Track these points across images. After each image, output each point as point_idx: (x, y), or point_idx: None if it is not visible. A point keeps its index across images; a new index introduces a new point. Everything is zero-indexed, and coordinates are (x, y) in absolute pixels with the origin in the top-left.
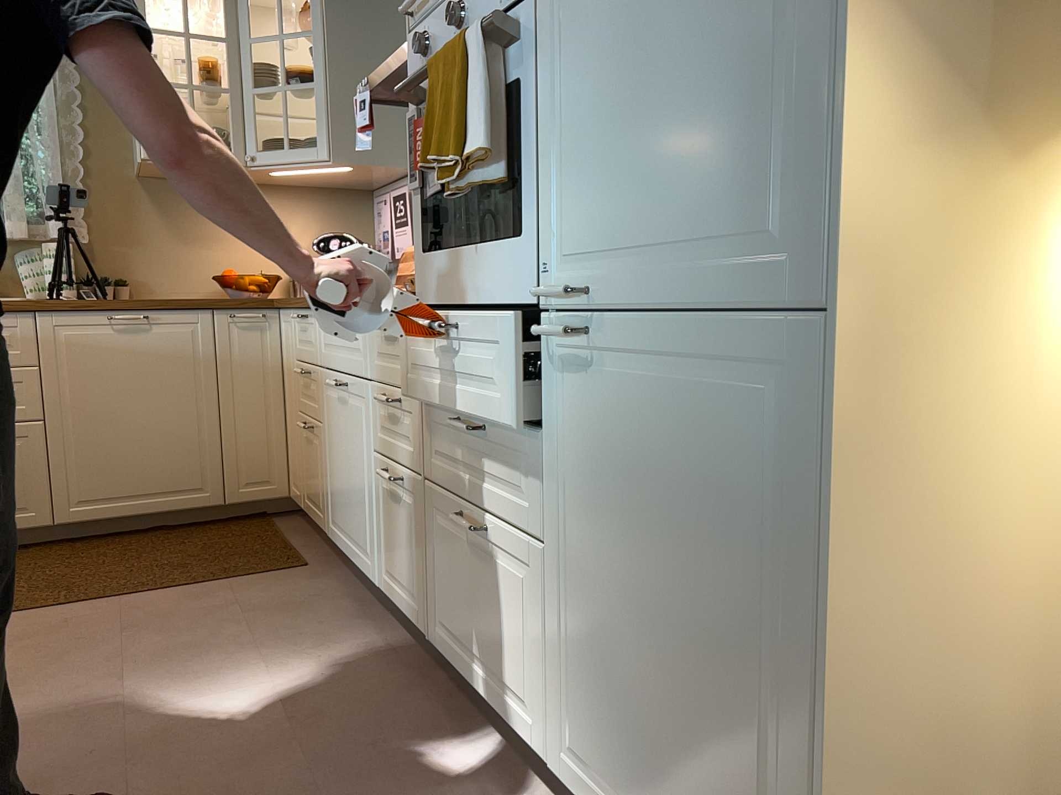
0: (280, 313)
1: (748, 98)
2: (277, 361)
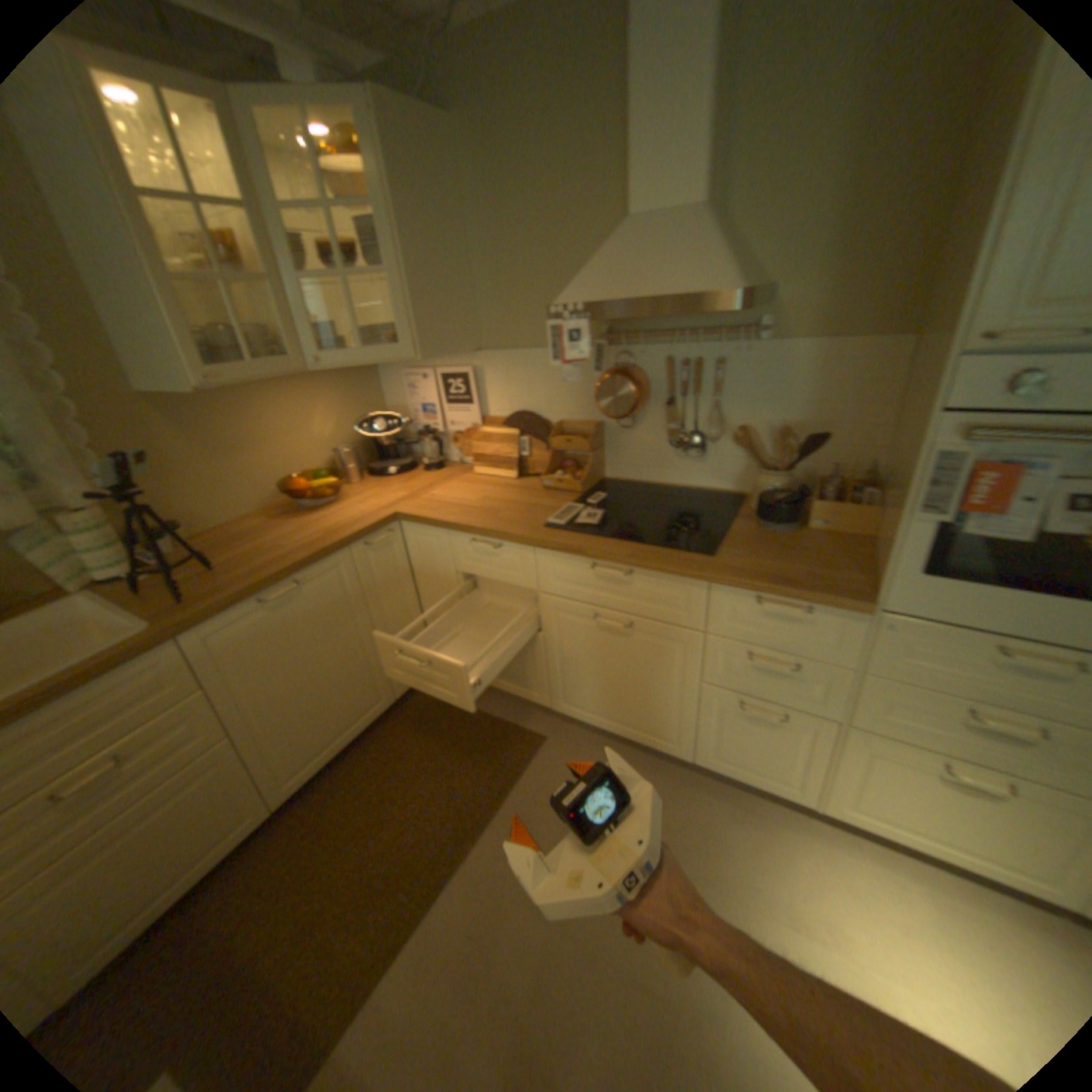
0: (406, 525)
1: None
2: (409, 566)
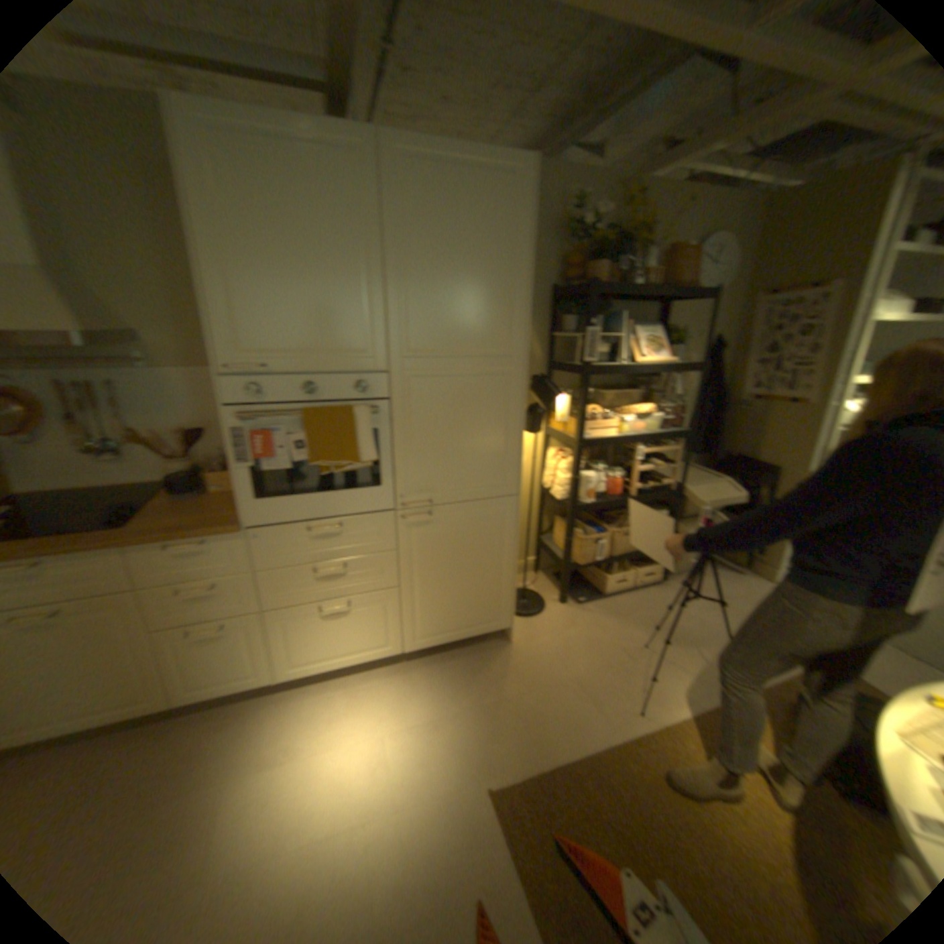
0: None
1: (489, 452)
2: None
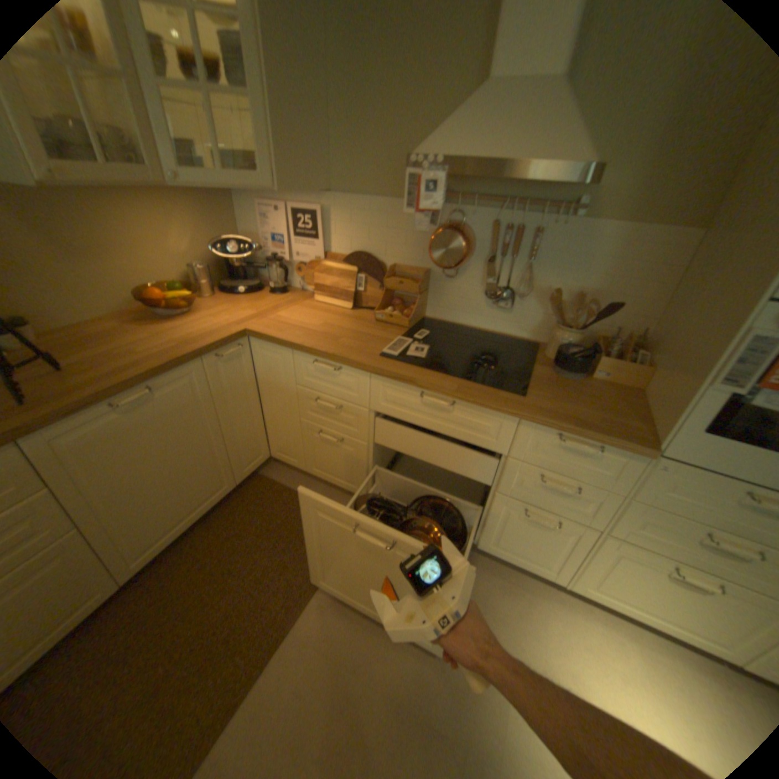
0: (253, 340)
1: None
2: (253, 375)
